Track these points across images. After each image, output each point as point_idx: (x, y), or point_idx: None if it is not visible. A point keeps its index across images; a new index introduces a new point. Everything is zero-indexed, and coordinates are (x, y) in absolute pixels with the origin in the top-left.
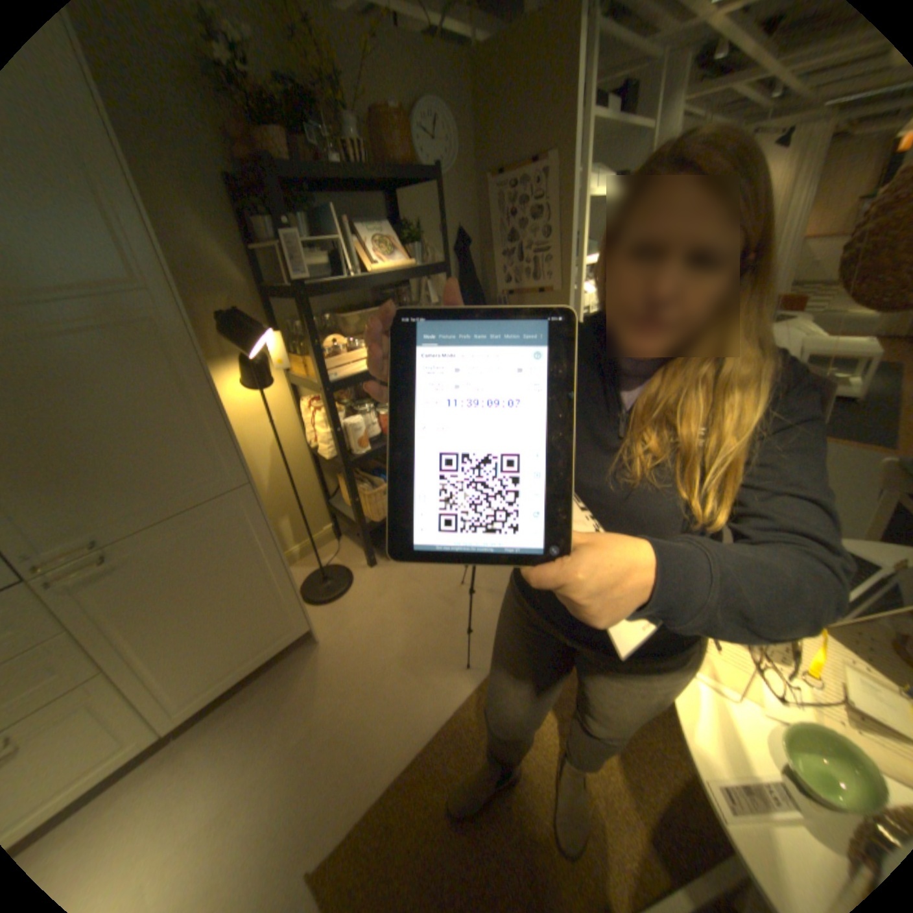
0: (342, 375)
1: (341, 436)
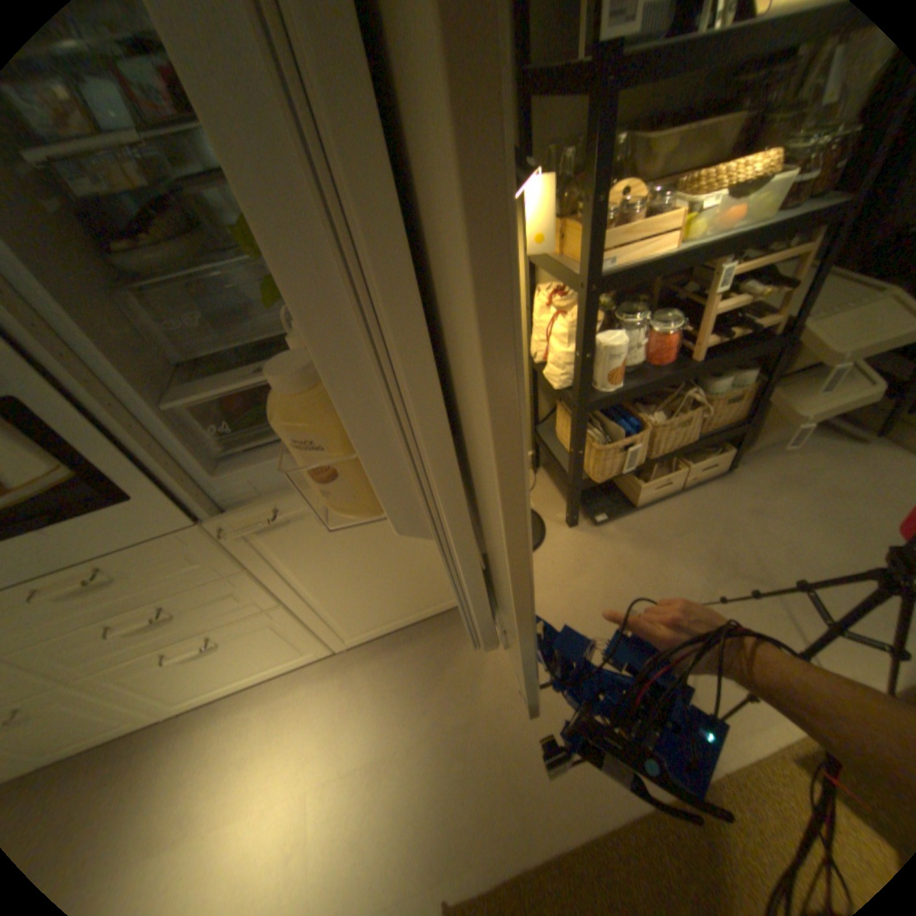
0: (624, 261)
1: (588, 364)
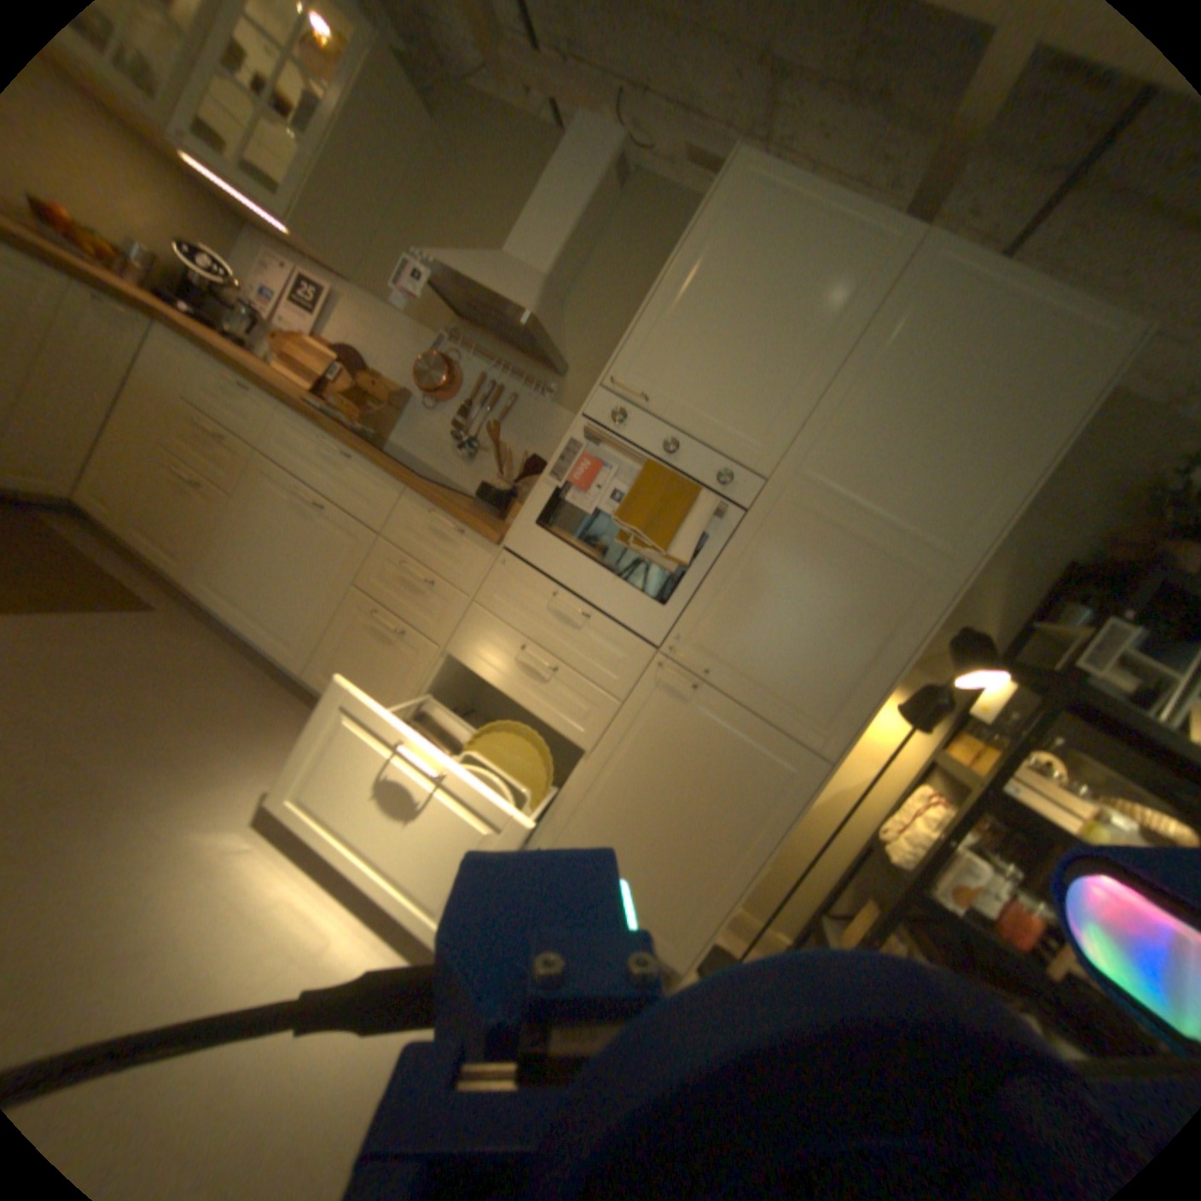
0: (1028, 802)
1: (949, 856)
